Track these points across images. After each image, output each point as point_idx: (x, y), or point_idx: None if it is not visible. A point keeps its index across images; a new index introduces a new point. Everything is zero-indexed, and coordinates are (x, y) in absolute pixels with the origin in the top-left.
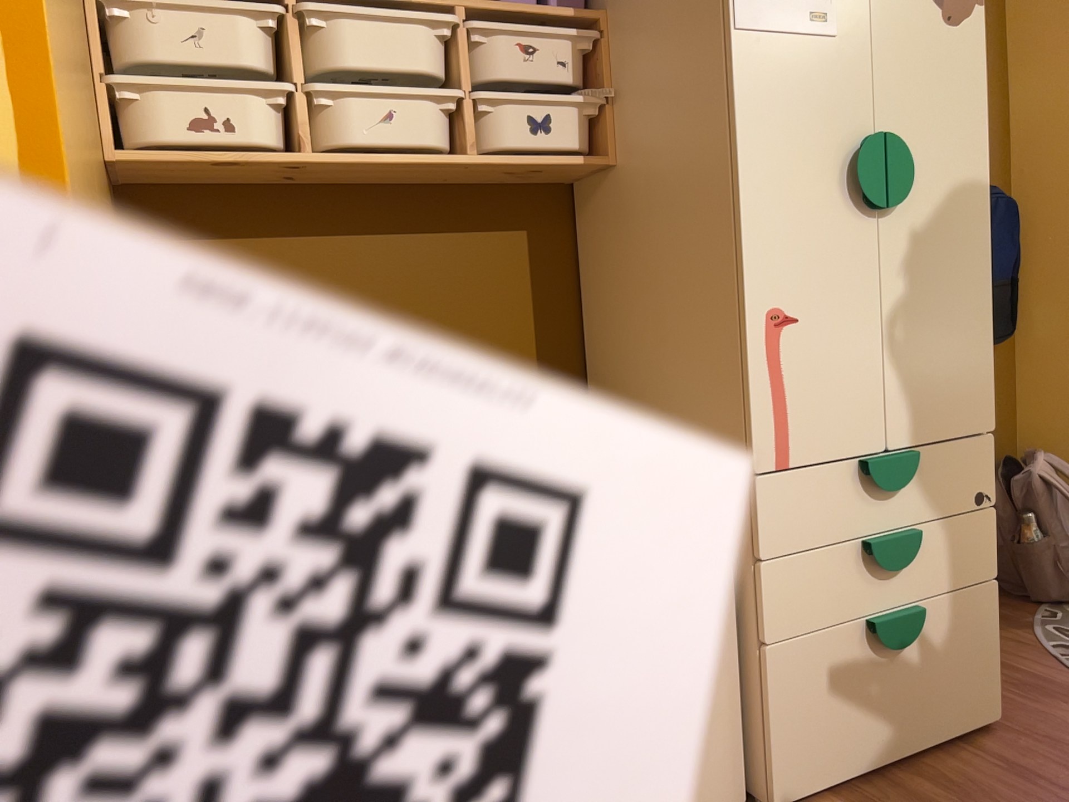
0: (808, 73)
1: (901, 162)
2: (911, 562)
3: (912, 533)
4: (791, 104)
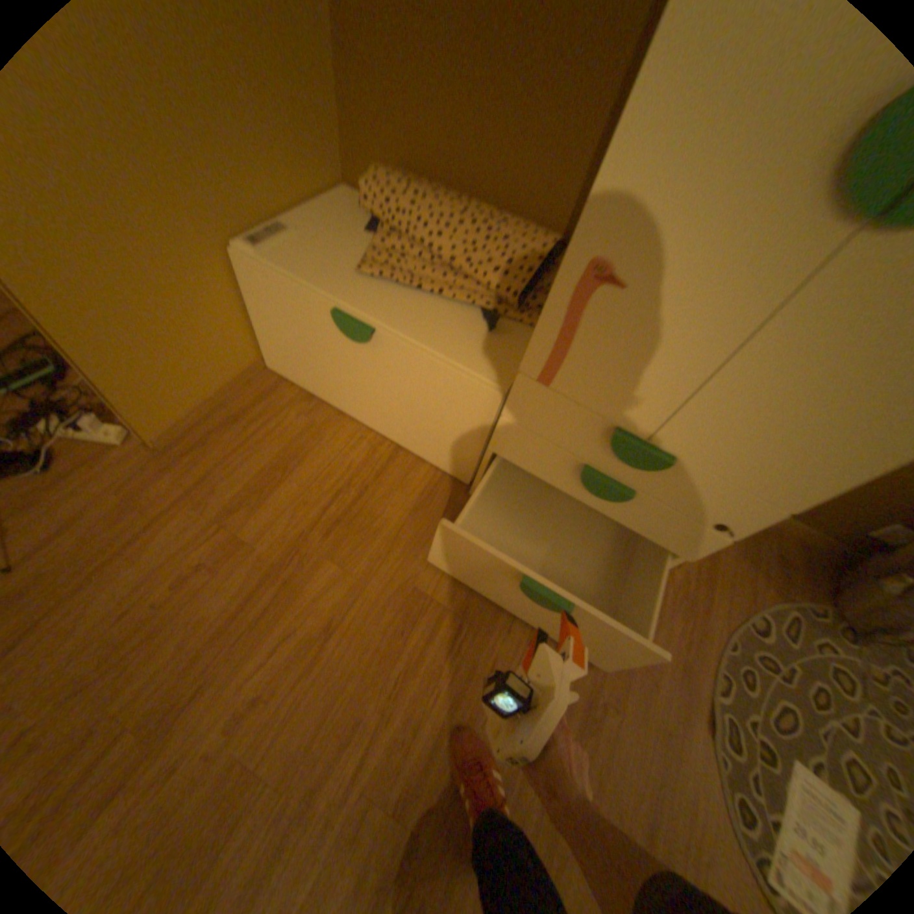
0: None
1: None
2: (609, 501)
3: (622, 491)
4: None
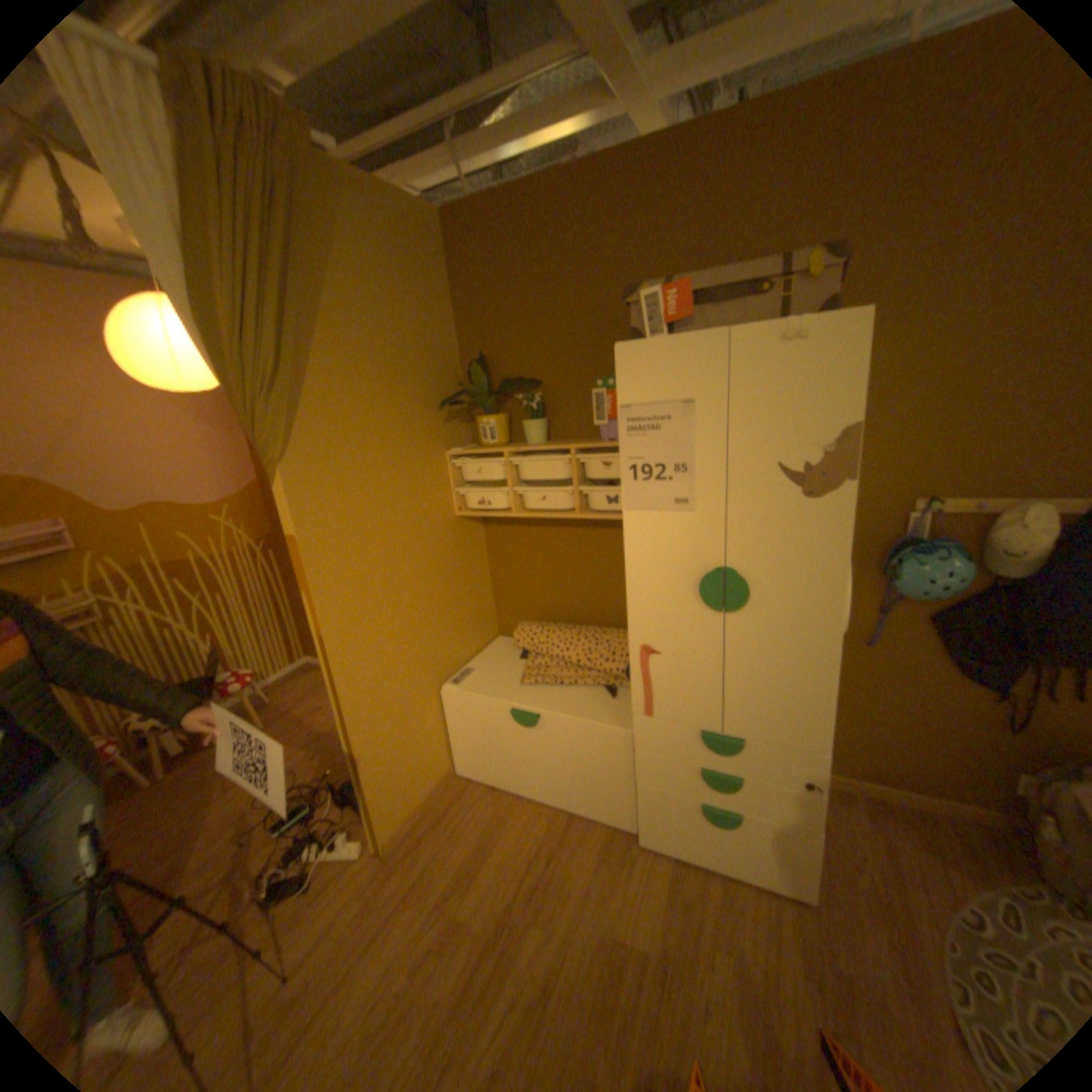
0: (672, 532)
1: (737, 588)
2: (731, 794)
3: (733, 781)
4: (659, 548)
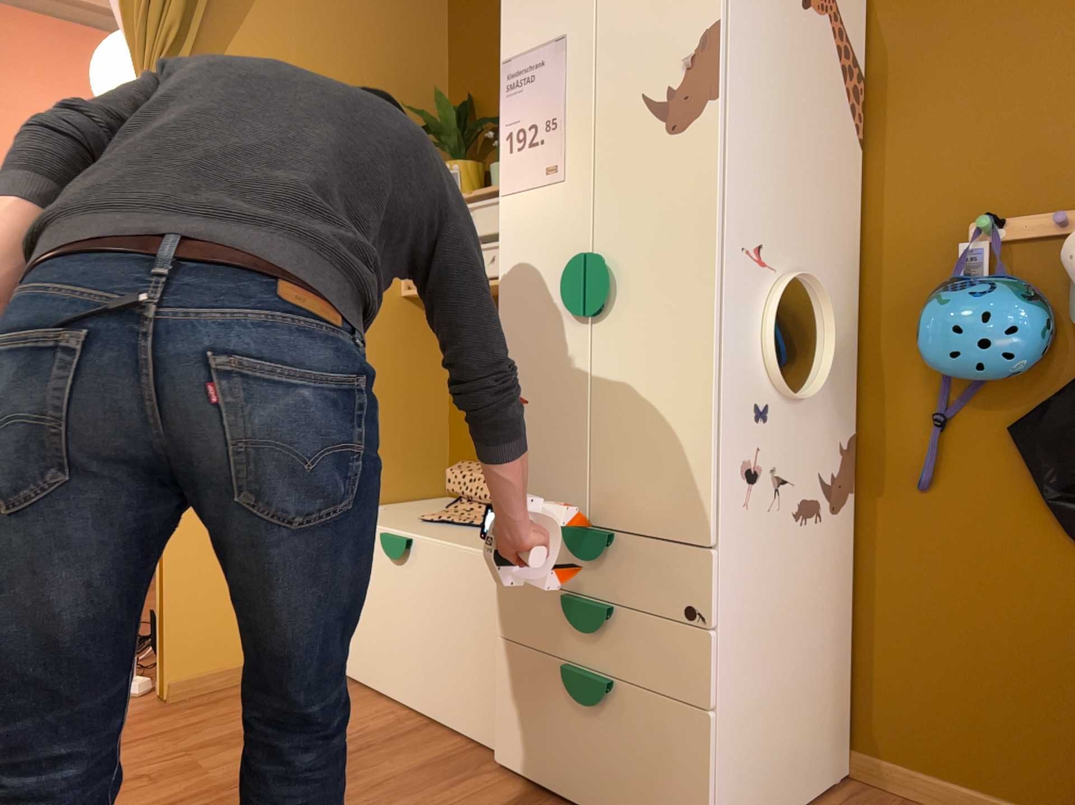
0: (544, 214)
1: (597, 274)
2: (595, 633)
3: (596, 607)
4: (531, 239)
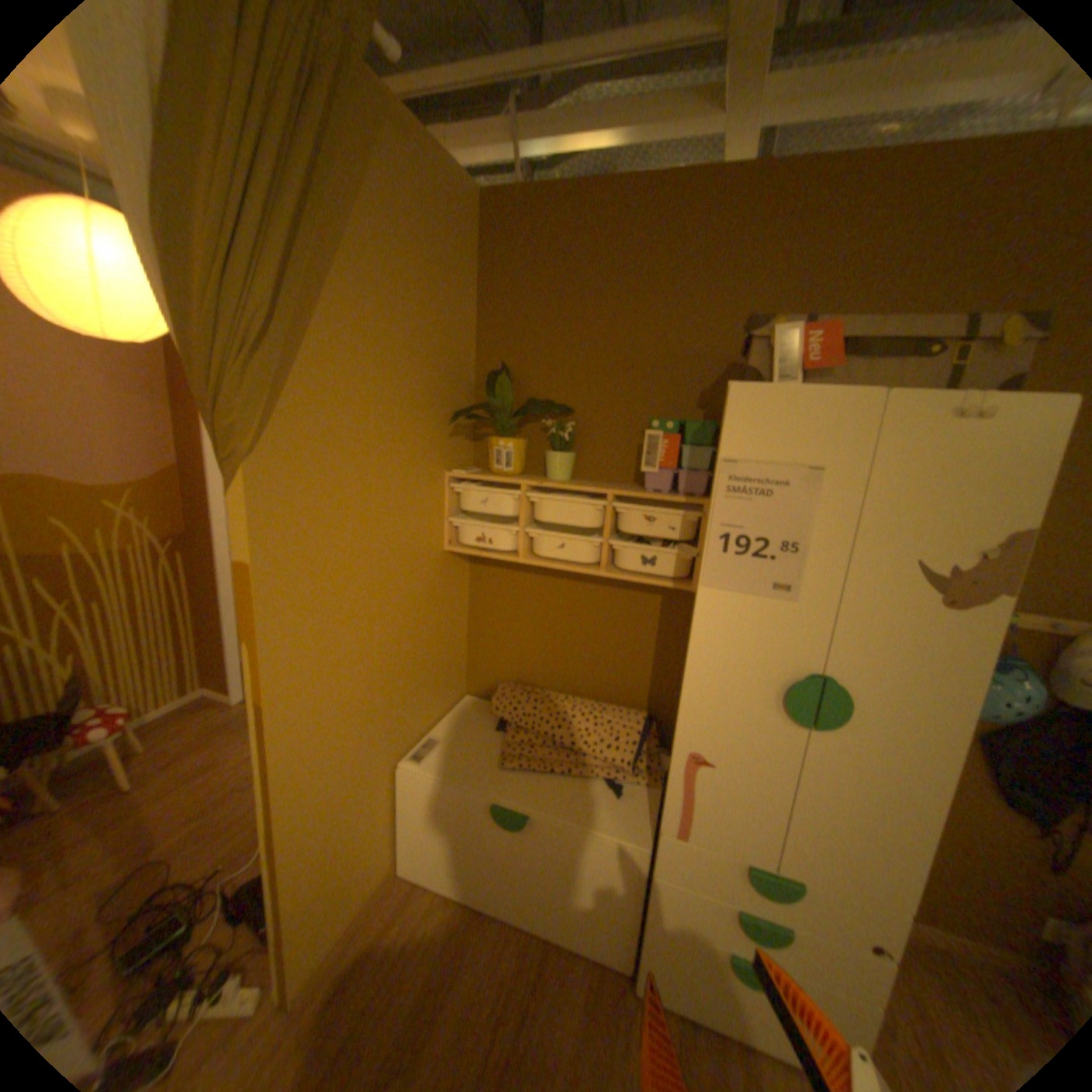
0: (762, 622)
1: (838, 704)
2: (776, 949)
3: (782, 933)
4: (741, 639)
